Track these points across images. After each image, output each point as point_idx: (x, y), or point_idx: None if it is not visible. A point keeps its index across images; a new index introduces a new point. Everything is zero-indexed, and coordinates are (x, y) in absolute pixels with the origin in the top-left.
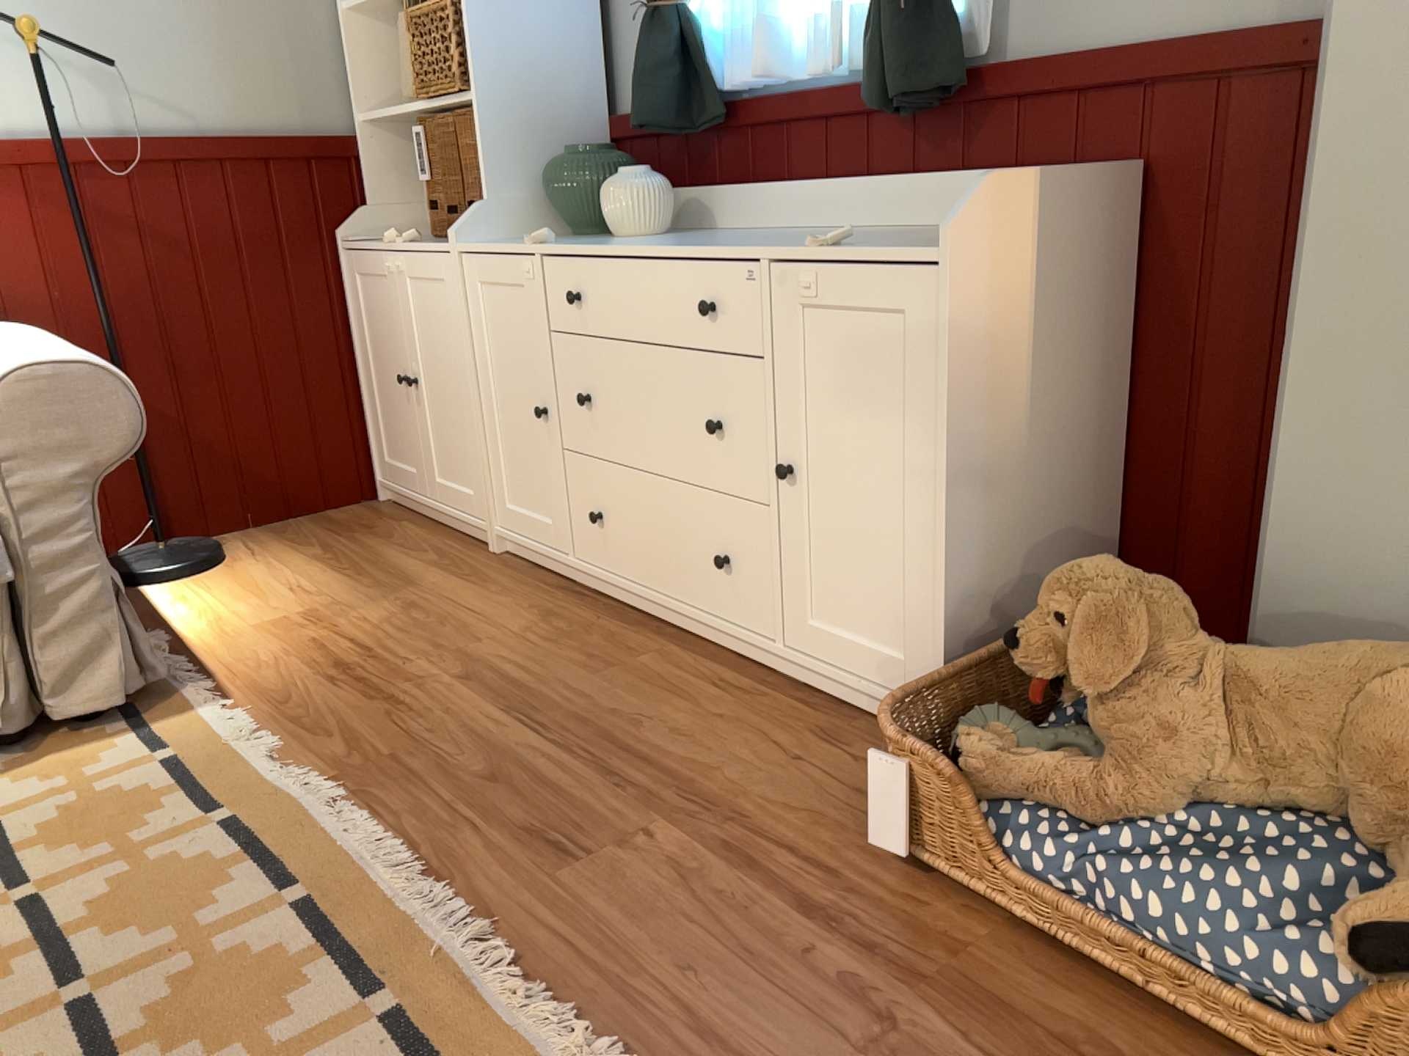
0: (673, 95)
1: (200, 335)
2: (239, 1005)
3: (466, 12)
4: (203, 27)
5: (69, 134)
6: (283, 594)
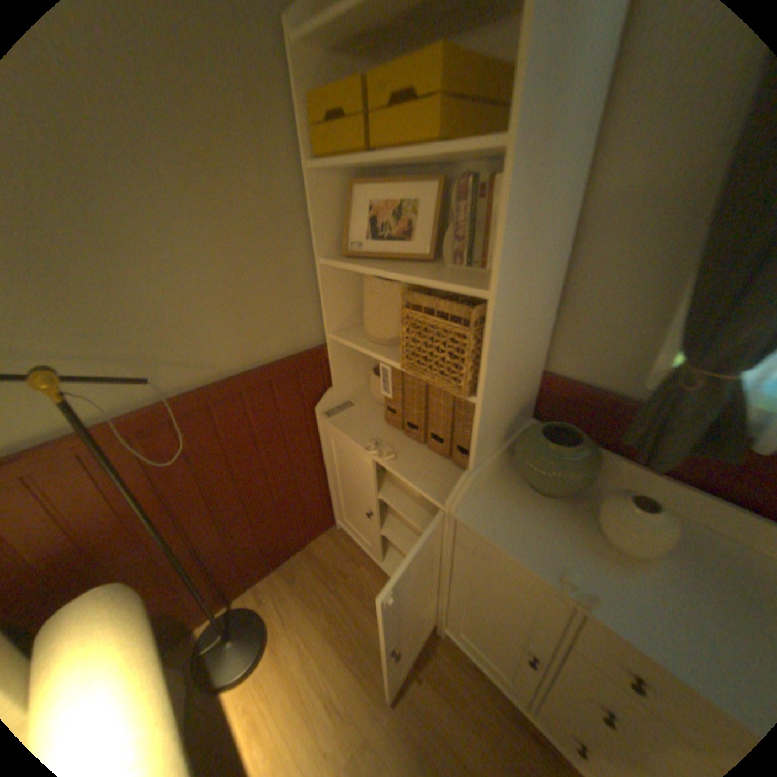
0: (707, 445)
1: (233, 497)
2: None
3: (493, 339)
4: (214, 292)
5: (110, 410)
6: (323, 716)
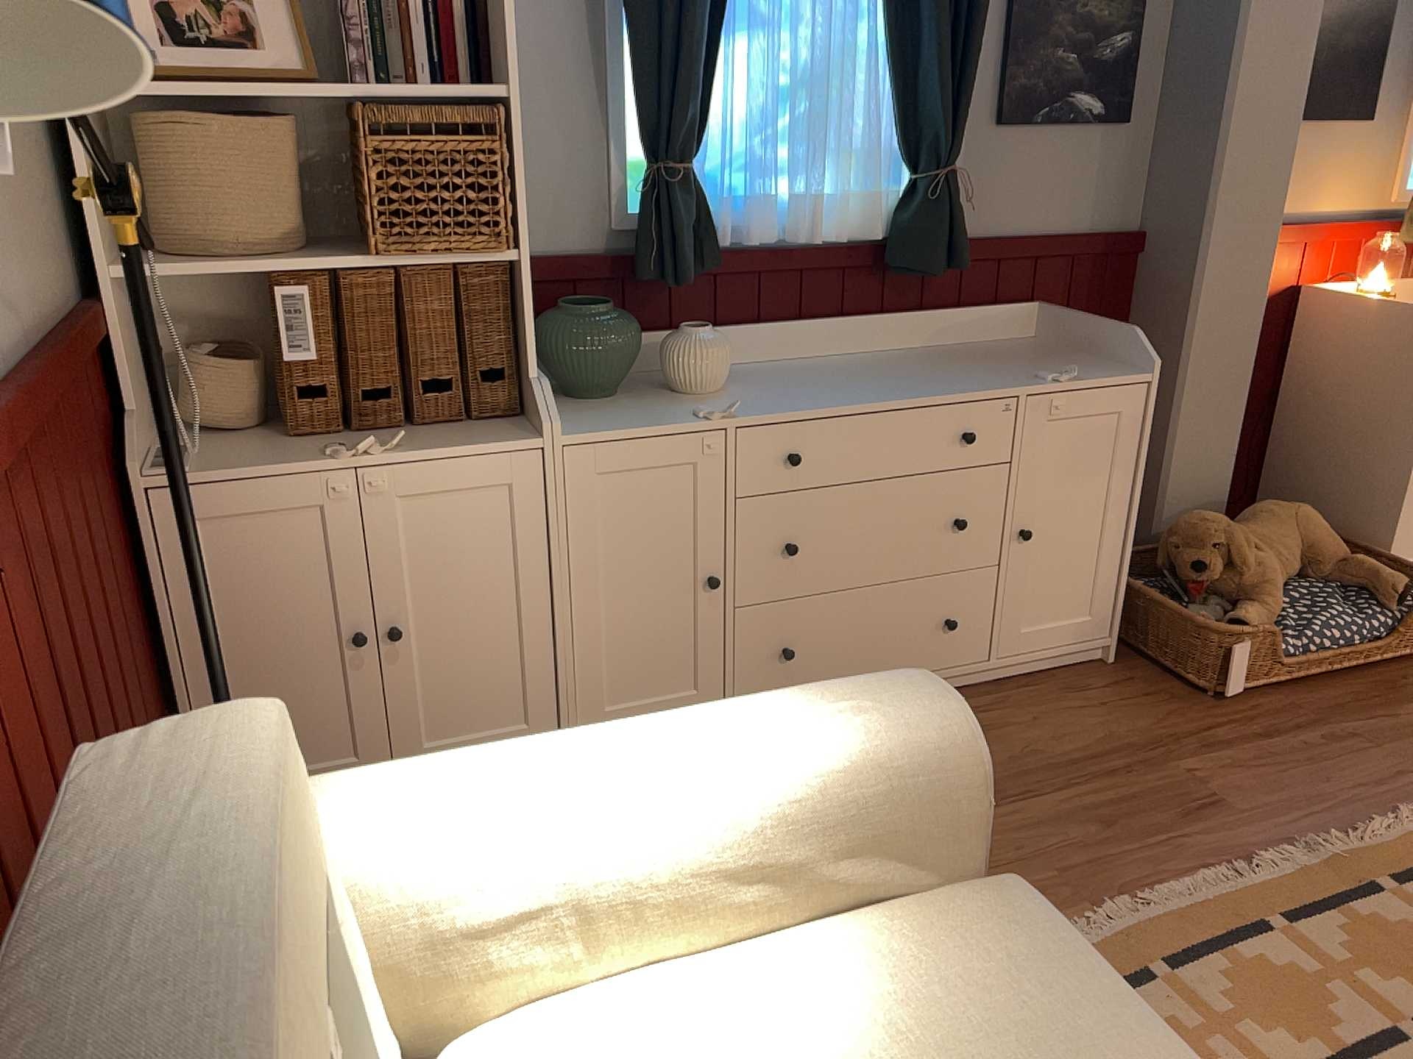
0: (696, 249)
1: (103, 709)
2: (1402, 946)
3: (518, 154)
4: None
5: None
6: None
